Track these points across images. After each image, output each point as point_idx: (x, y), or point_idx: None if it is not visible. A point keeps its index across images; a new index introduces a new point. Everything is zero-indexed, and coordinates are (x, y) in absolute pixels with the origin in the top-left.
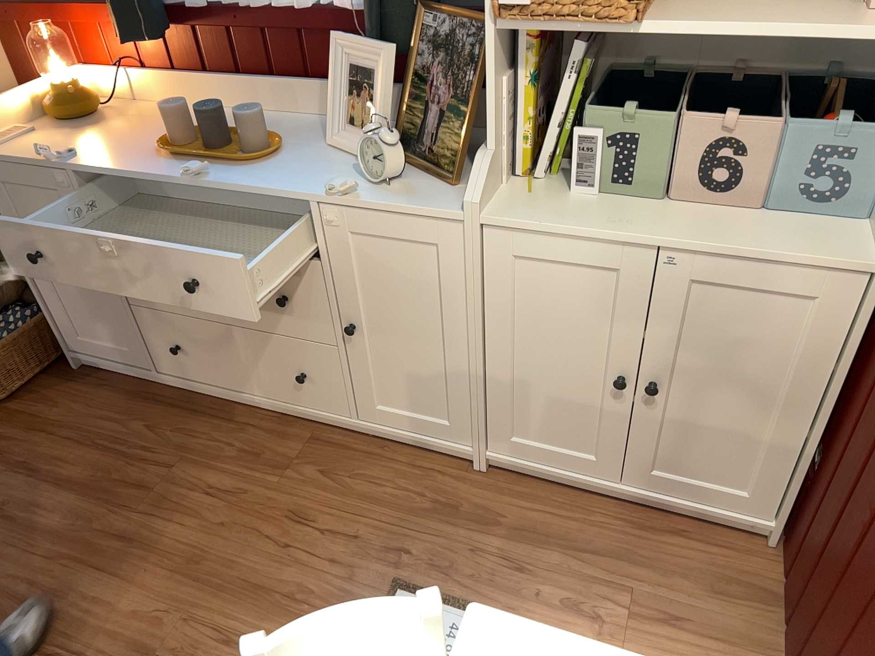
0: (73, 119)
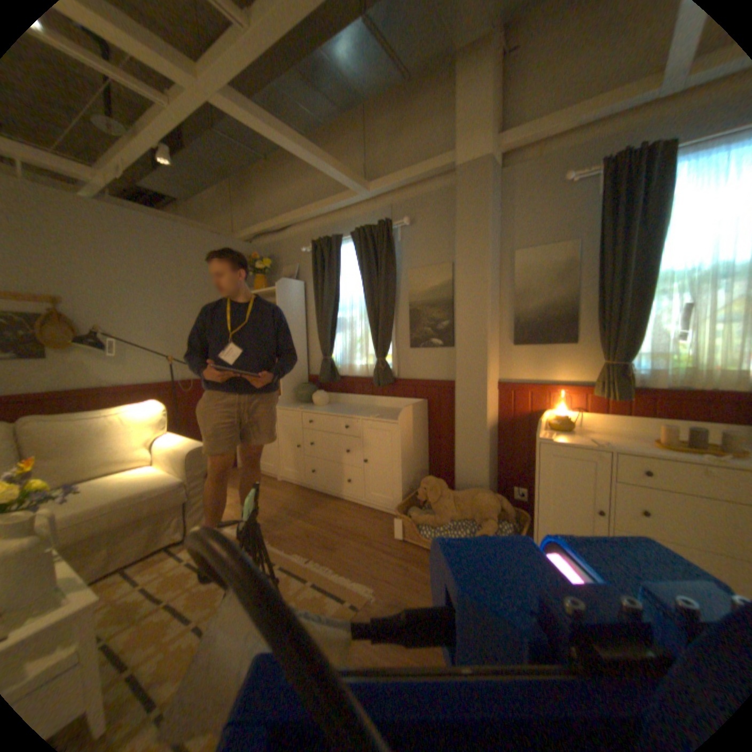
0: (566, 428)
